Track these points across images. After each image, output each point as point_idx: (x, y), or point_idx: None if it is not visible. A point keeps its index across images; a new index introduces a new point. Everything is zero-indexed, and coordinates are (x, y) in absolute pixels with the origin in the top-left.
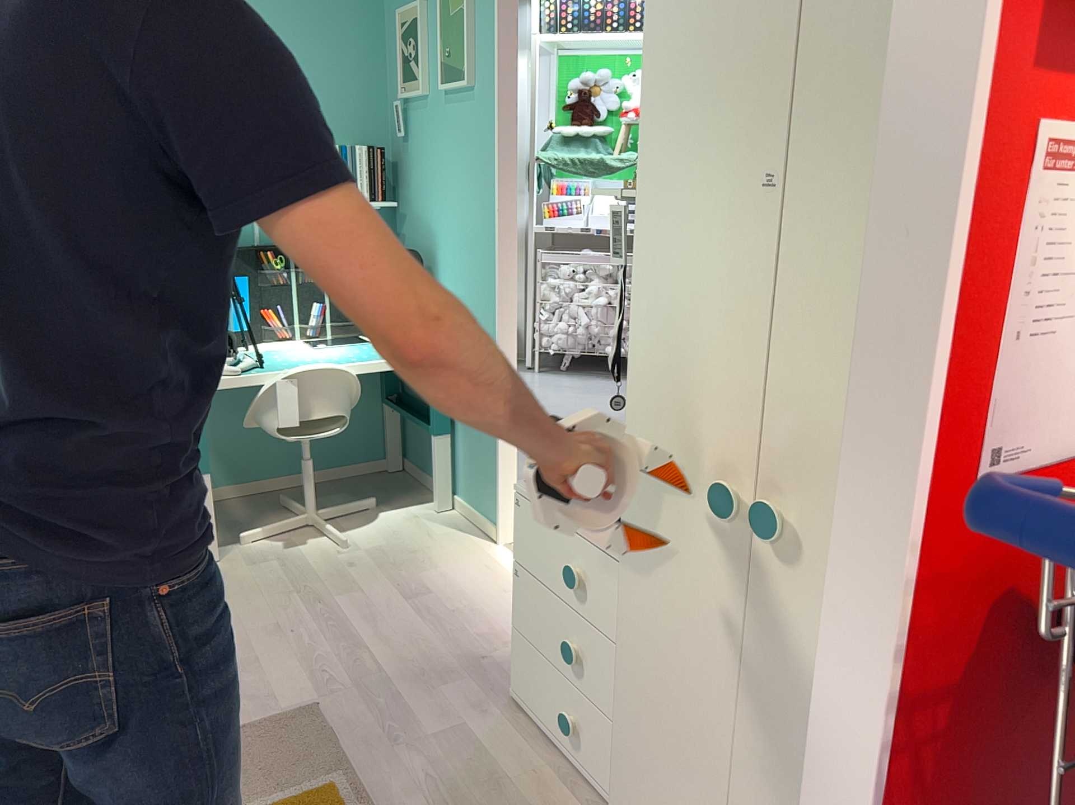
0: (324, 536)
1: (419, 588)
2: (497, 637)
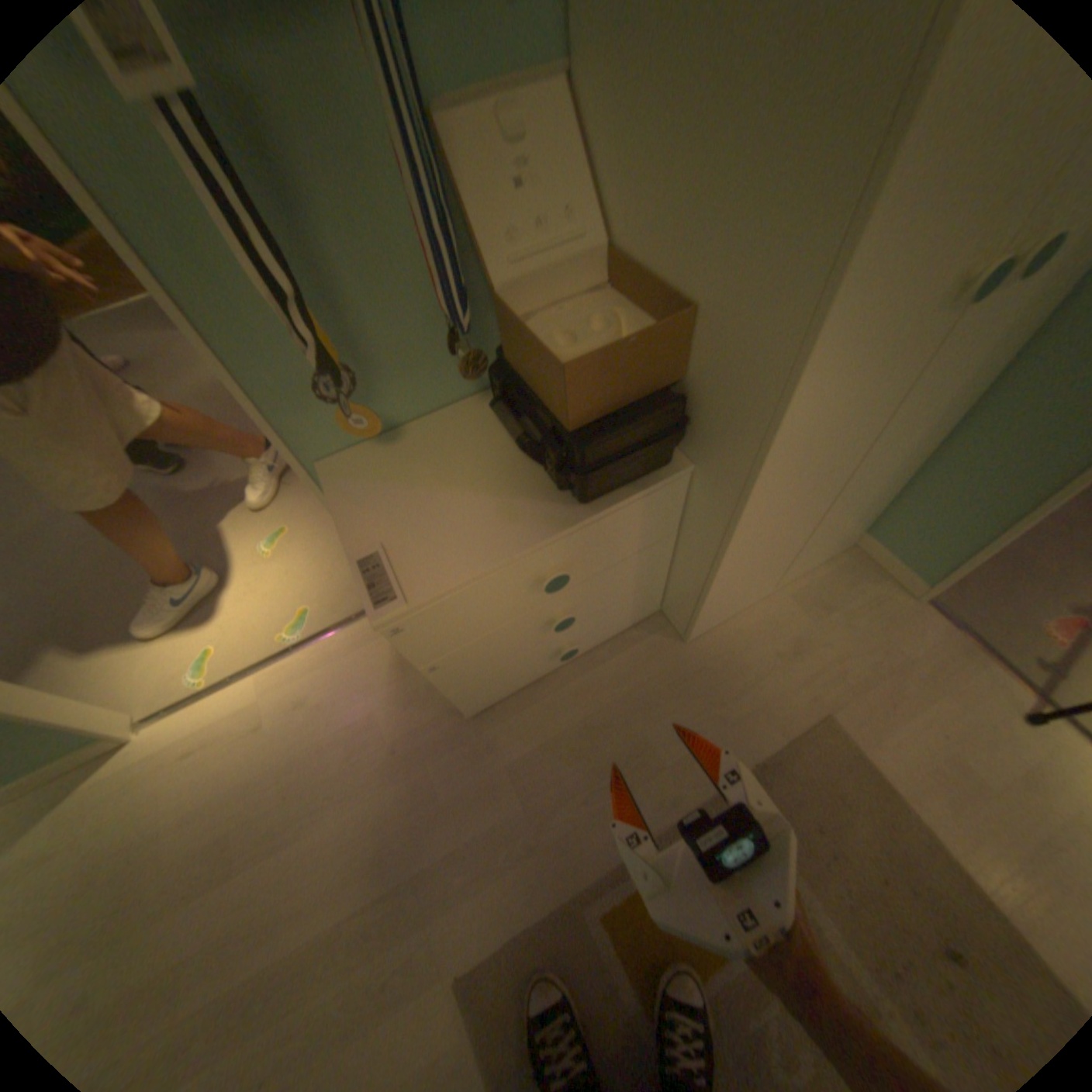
0: None
1: (202, 859)
2: (354, 737)
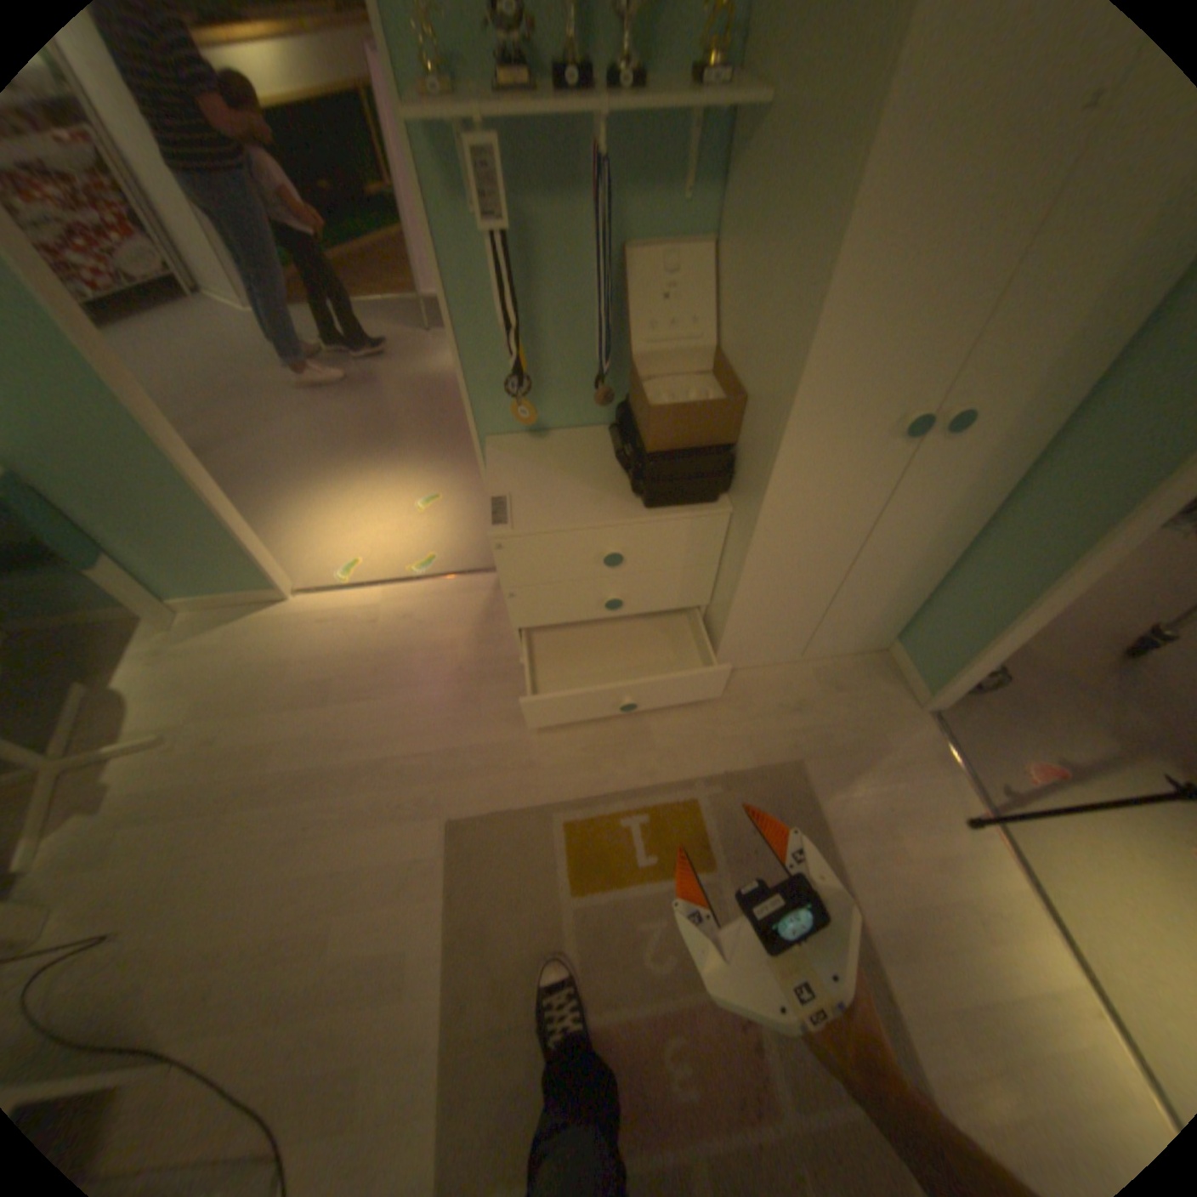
0: (112, 760)
1: (311, 688)
2: (437, 650)
